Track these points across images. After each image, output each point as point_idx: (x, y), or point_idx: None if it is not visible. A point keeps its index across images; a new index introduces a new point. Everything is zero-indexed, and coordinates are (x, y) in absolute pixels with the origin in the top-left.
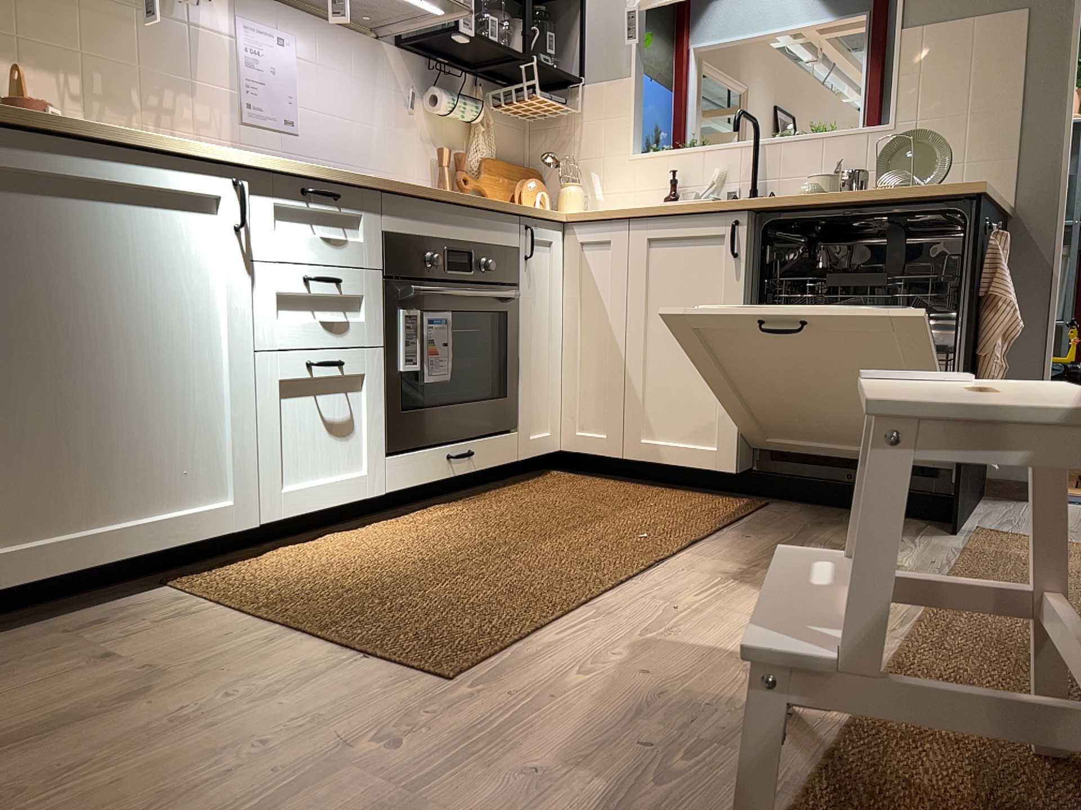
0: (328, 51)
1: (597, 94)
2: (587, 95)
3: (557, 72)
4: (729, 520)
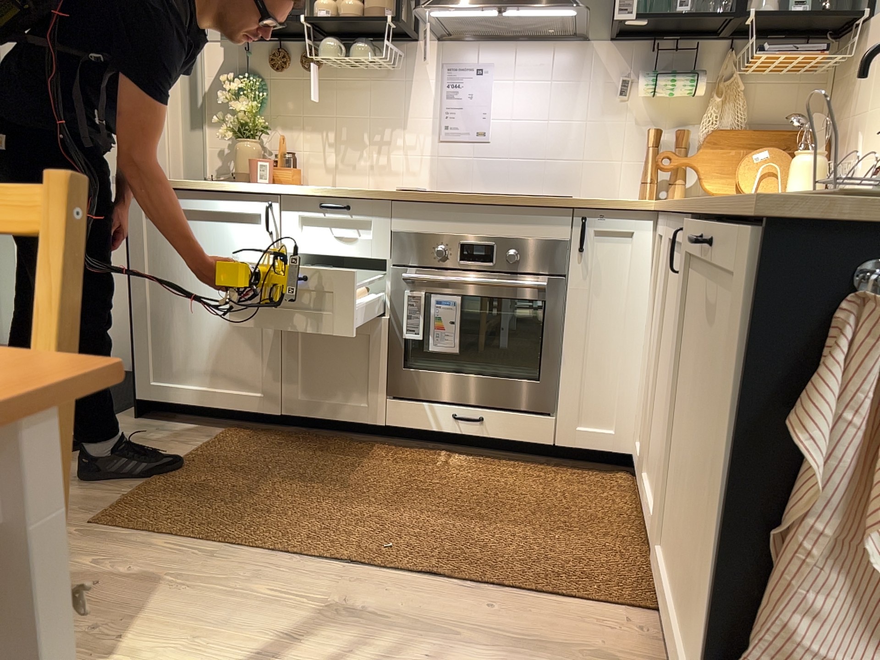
0: (524, 64)
1: (878, 26)
2: (871, 30)
3: (805, 15)
4: (535, 593)
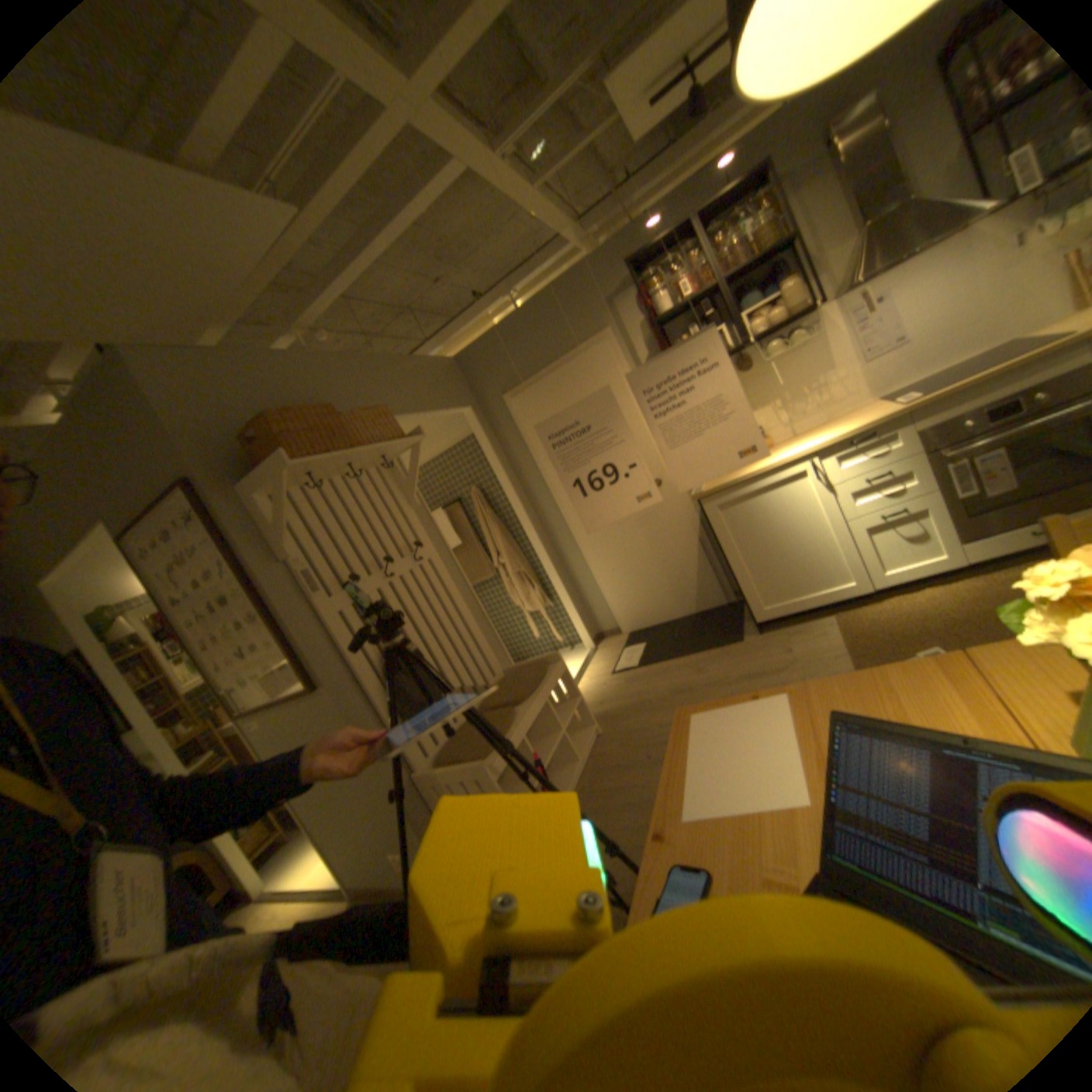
0: (918, 273)
1: None
2: None
3: None
4: None
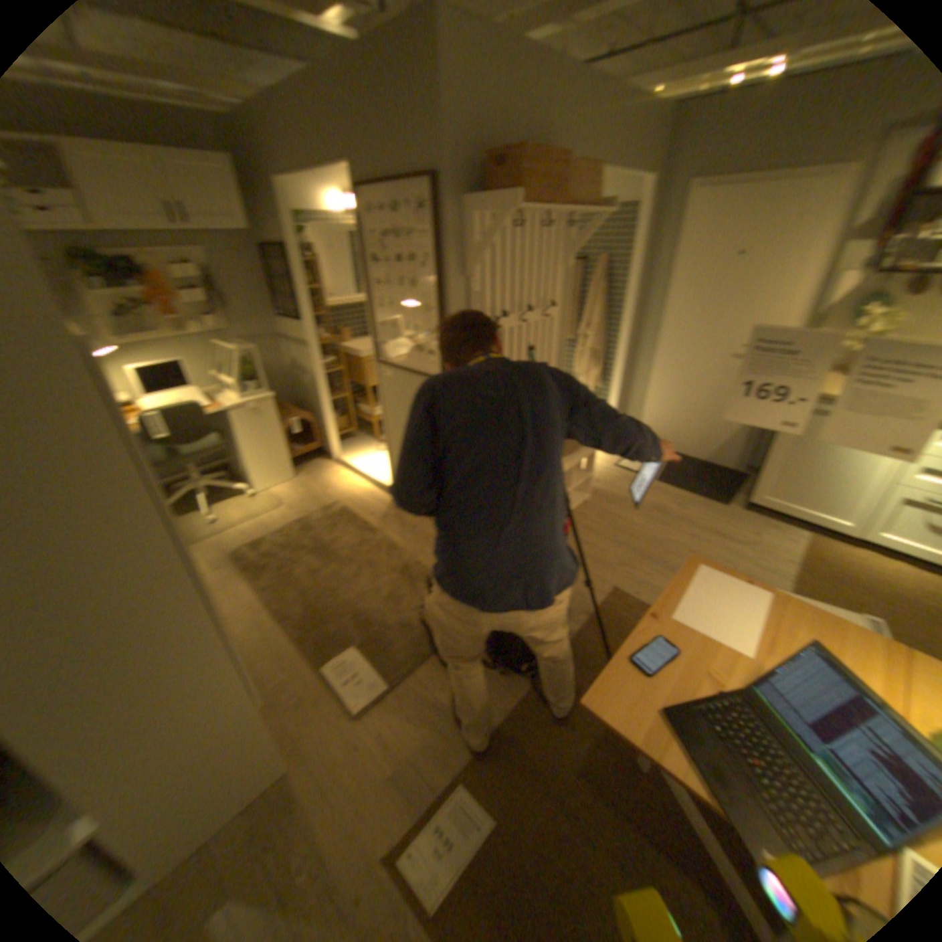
0: None
1: None
2: None
3: None
4: None
